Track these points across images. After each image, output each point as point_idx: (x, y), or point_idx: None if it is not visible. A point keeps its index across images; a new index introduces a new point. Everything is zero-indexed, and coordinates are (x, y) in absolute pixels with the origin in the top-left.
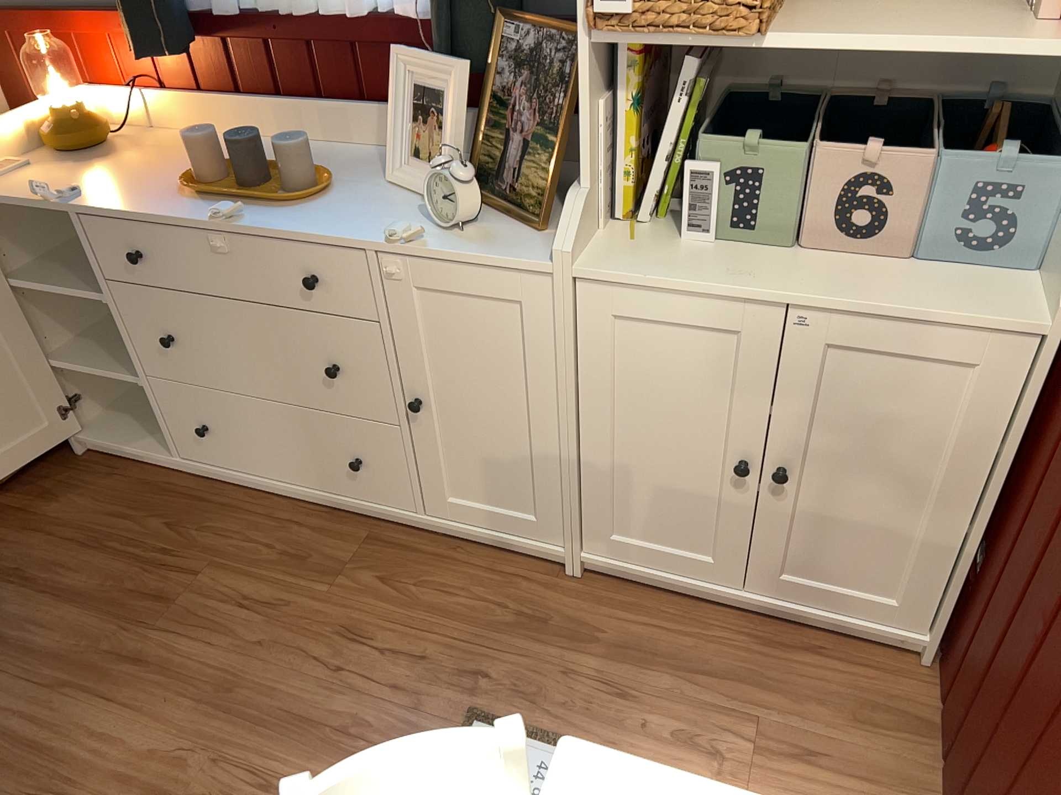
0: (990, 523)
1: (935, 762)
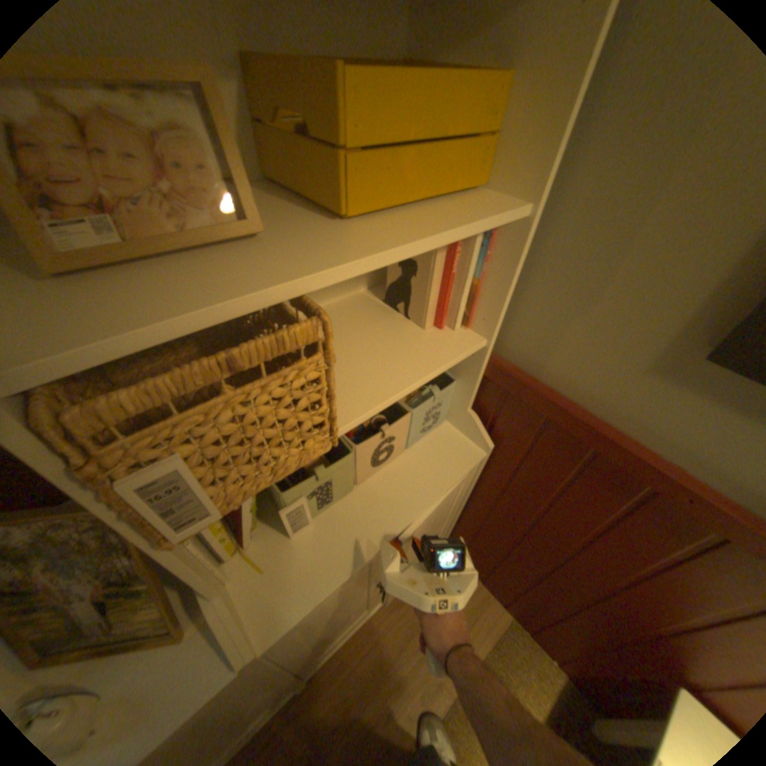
0: (467, 508)
1: (483, 587)
